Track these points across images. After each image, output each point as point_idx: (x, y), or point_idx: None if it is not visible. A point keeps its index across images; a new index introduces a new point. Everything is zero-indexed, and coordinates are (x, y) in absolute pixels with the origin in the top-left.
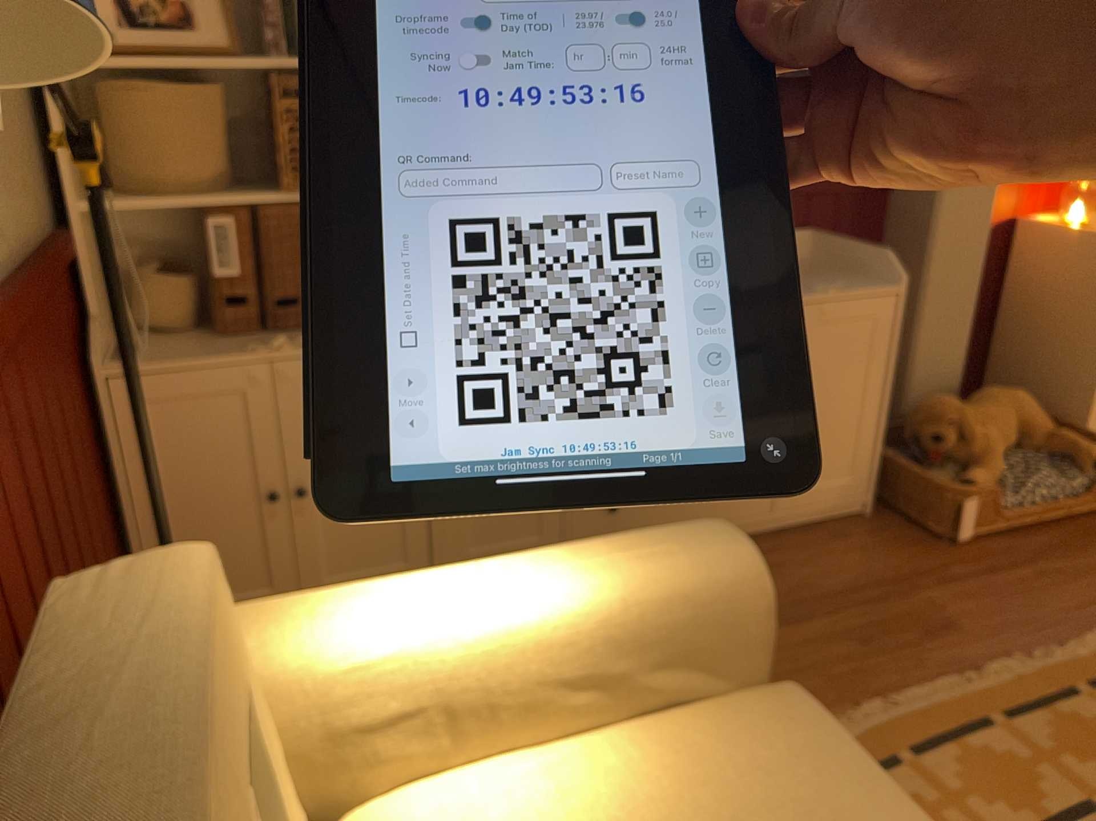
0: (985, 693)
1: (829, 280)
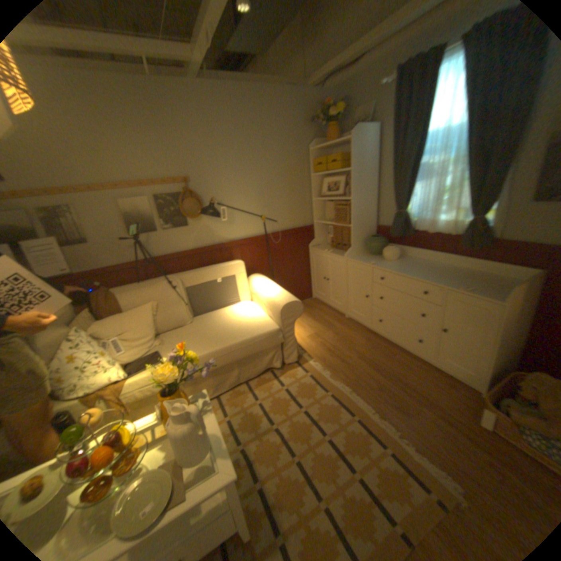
0: (369, 418)
1: (489, 289)
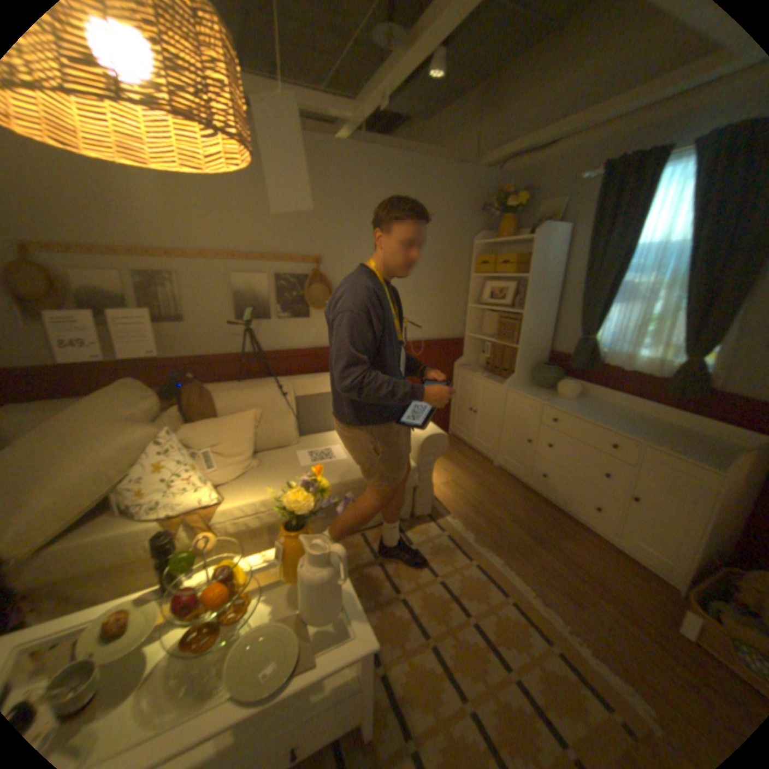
0: (529, 602)
1: (704, 454)
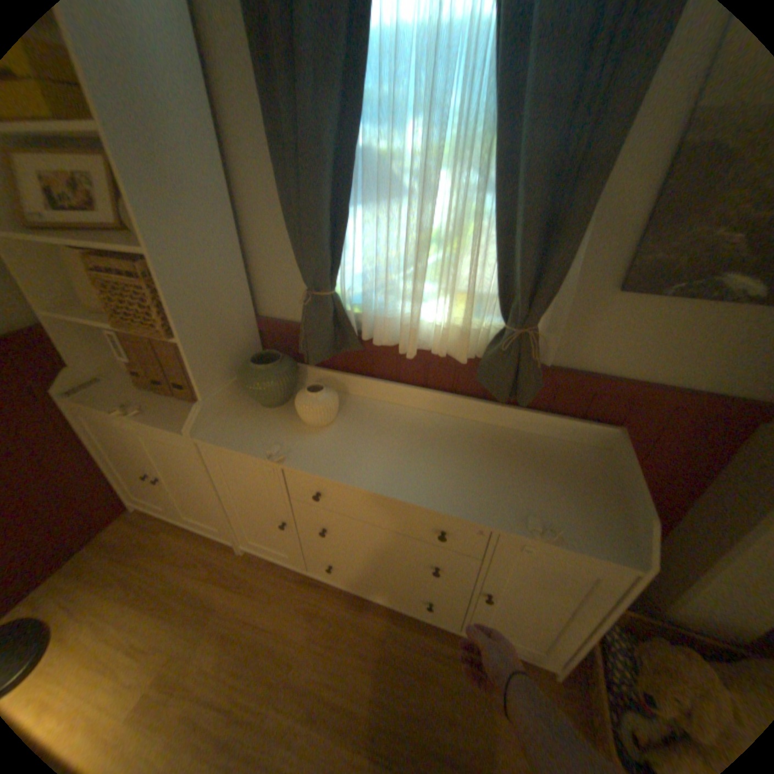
0: None
1: (577, 508)
